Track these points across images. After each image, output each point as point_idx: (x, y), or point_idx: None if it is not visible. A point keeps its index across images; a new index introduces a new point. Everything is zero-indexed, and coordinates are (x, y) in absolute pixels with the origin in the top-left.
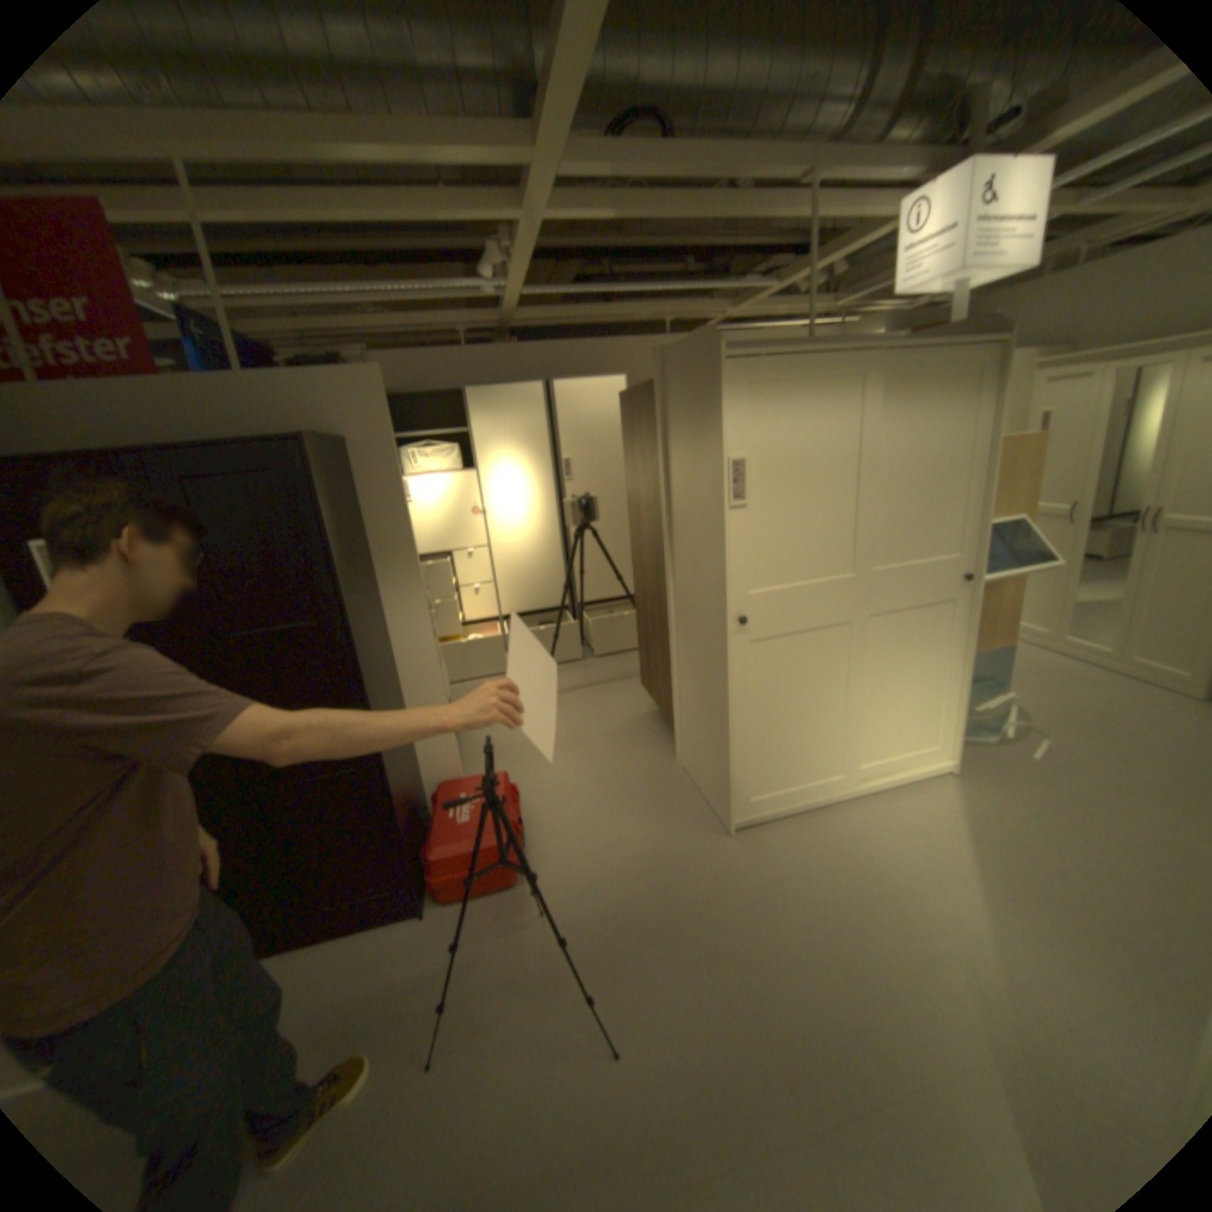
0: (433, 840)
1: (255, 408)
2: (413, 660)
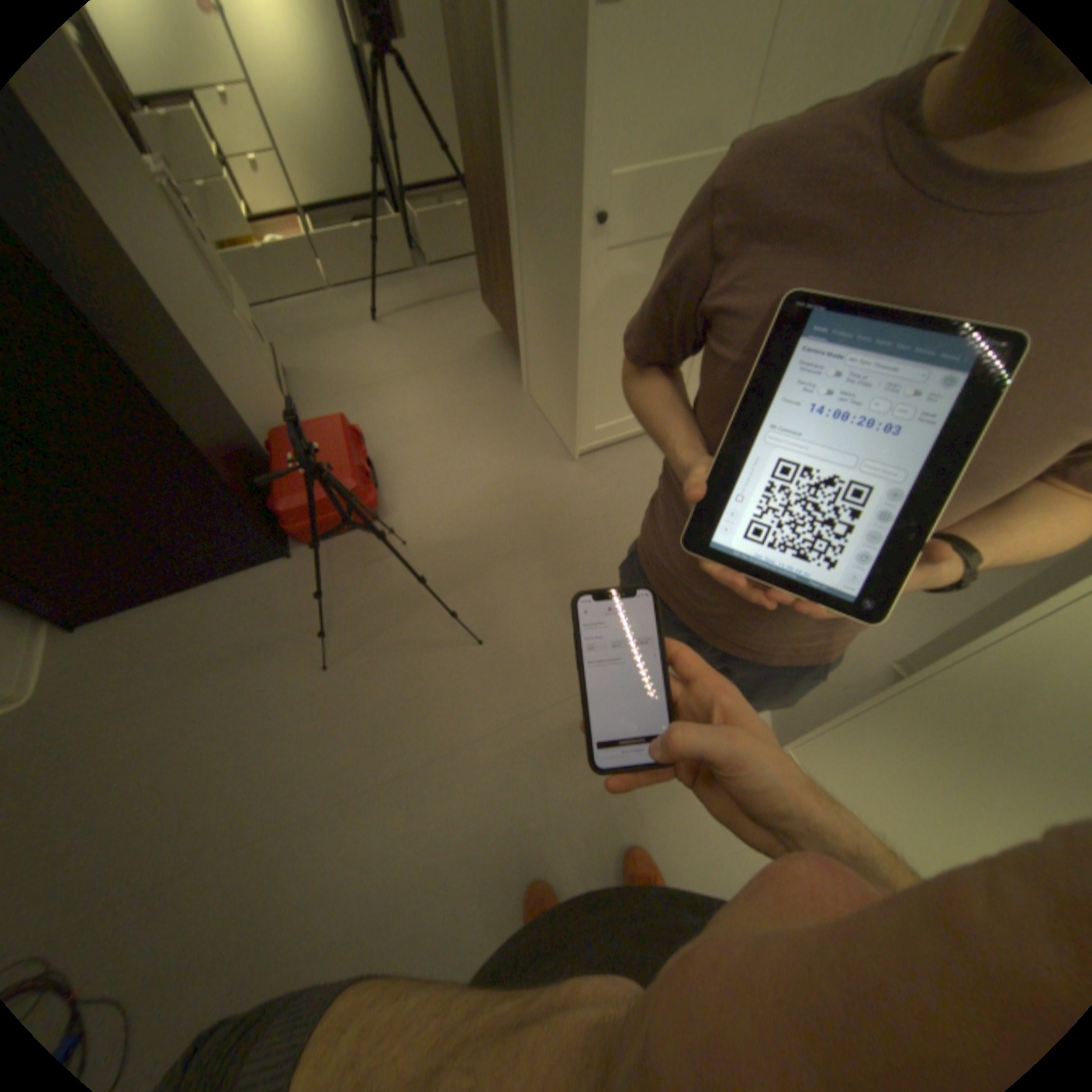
0: (277, 491)
1: None
2: (174, 281)
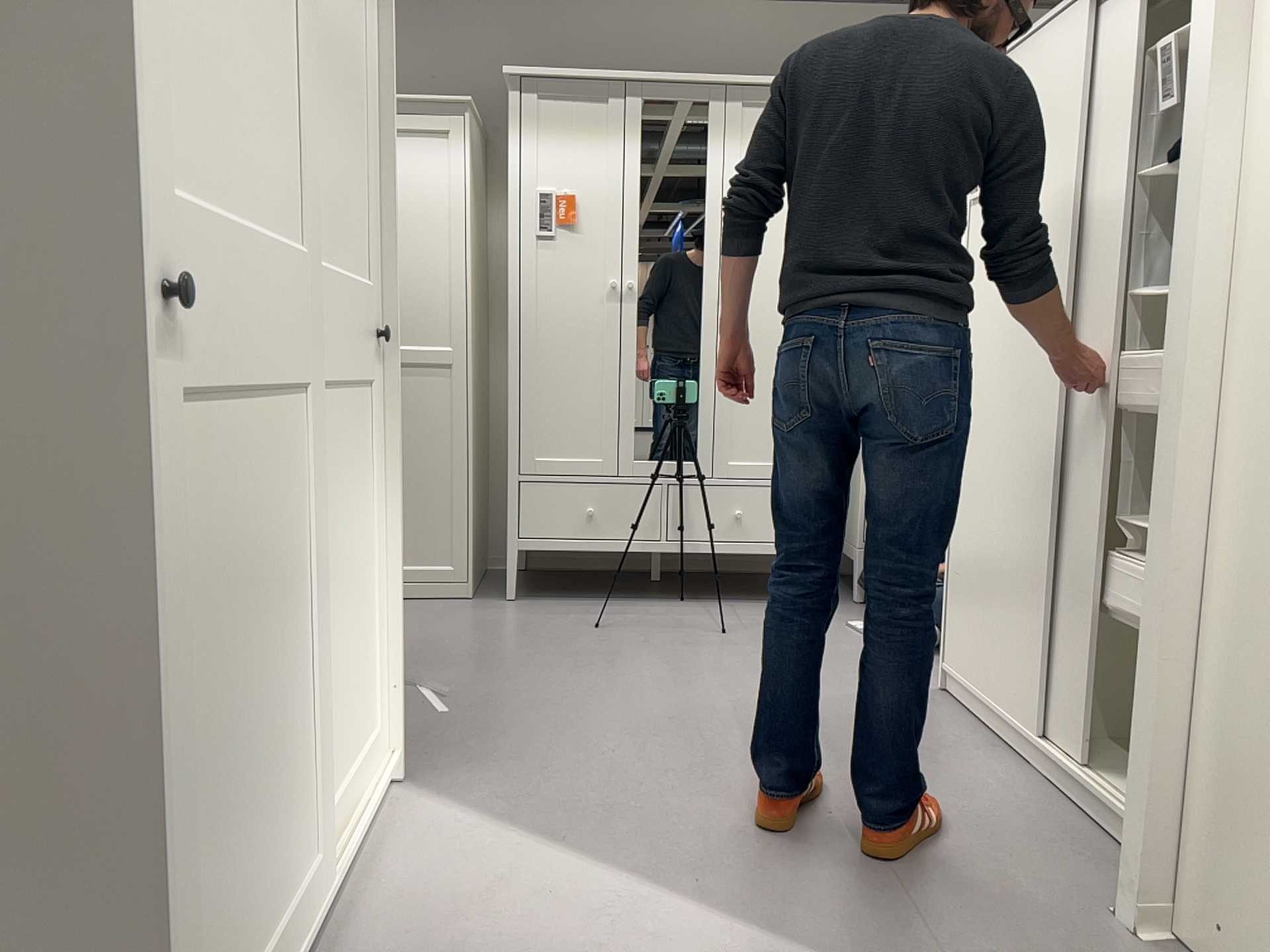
0: None
1: None
2: None
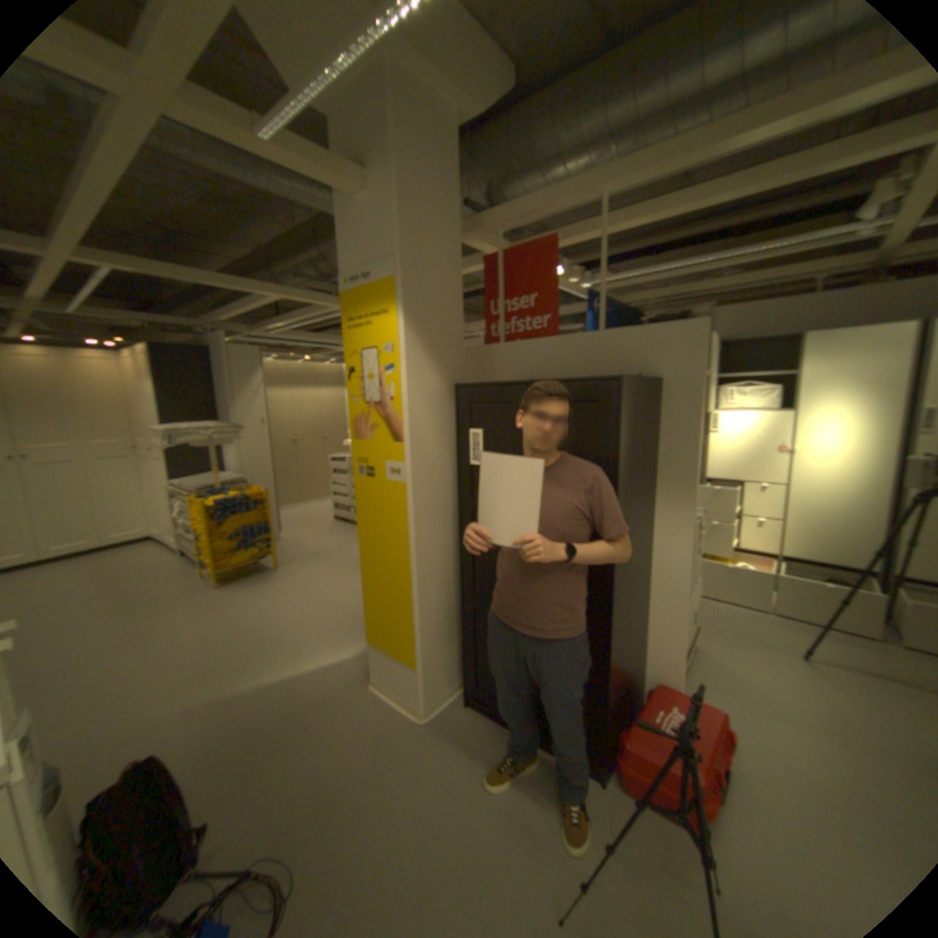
0: (636, 733)
1: (606, 356)
2: (668, 571)
